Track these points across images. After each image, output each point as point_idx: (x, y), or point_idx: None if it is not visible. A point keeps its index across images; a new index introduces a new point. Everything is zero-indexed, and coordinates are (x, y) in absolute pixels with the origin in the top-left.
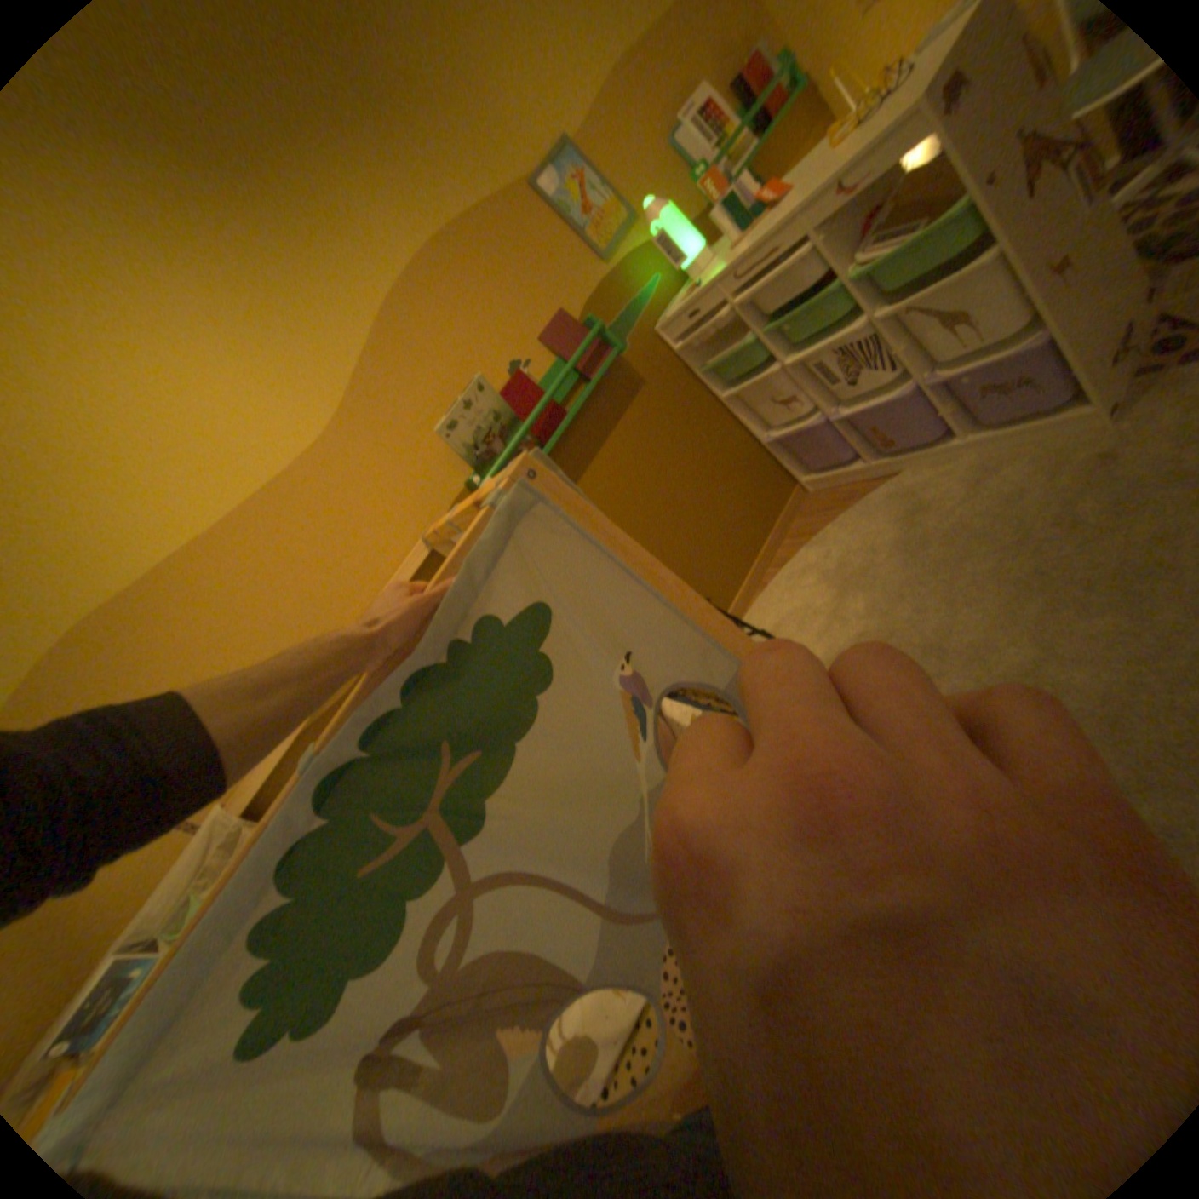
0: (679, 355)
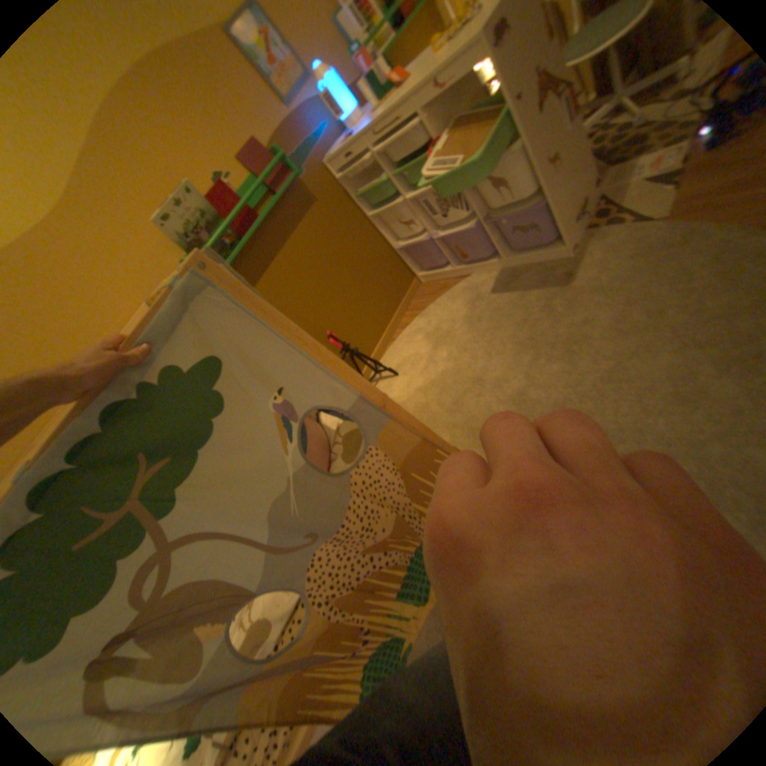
0: (339, 183)
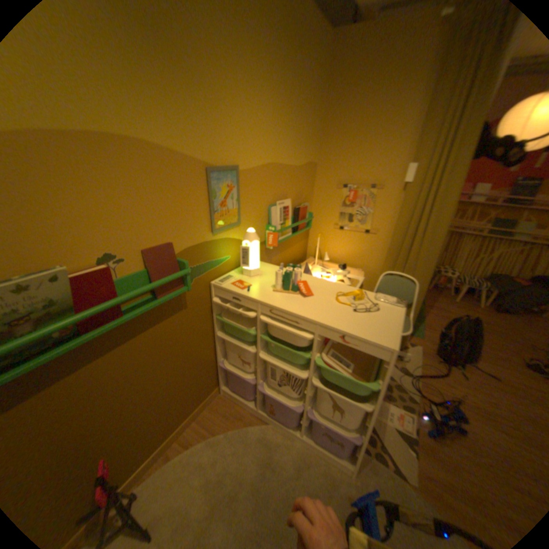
0: (212, 301)
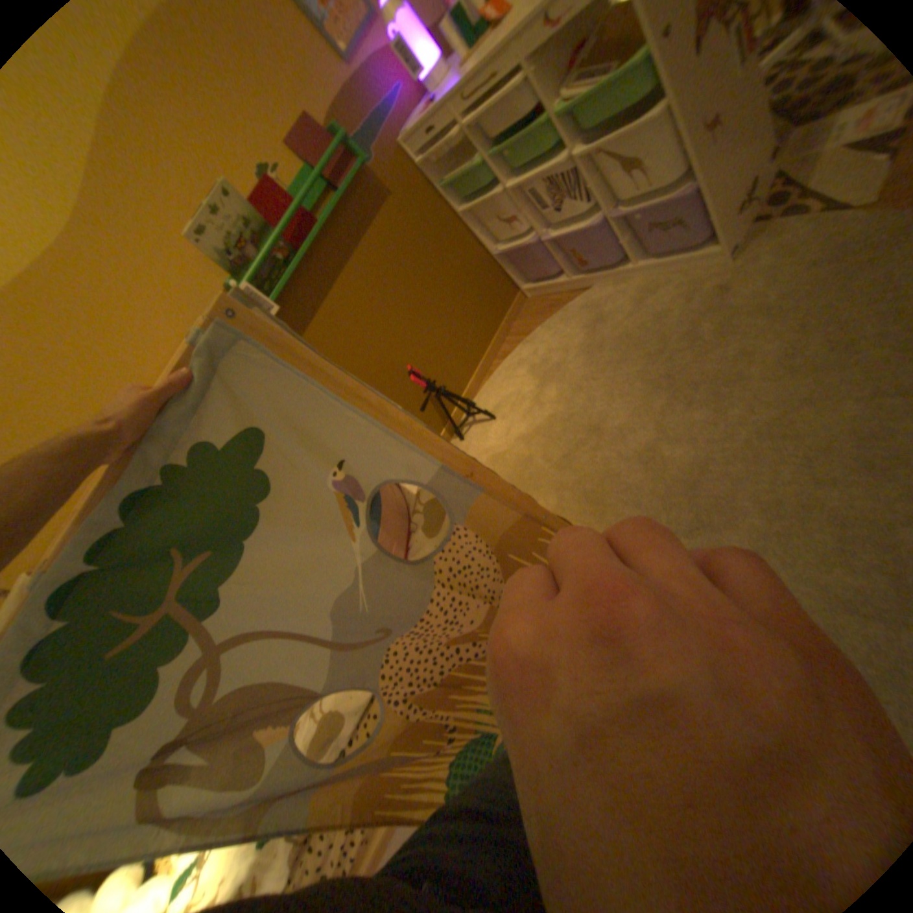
0: (420, 169)
